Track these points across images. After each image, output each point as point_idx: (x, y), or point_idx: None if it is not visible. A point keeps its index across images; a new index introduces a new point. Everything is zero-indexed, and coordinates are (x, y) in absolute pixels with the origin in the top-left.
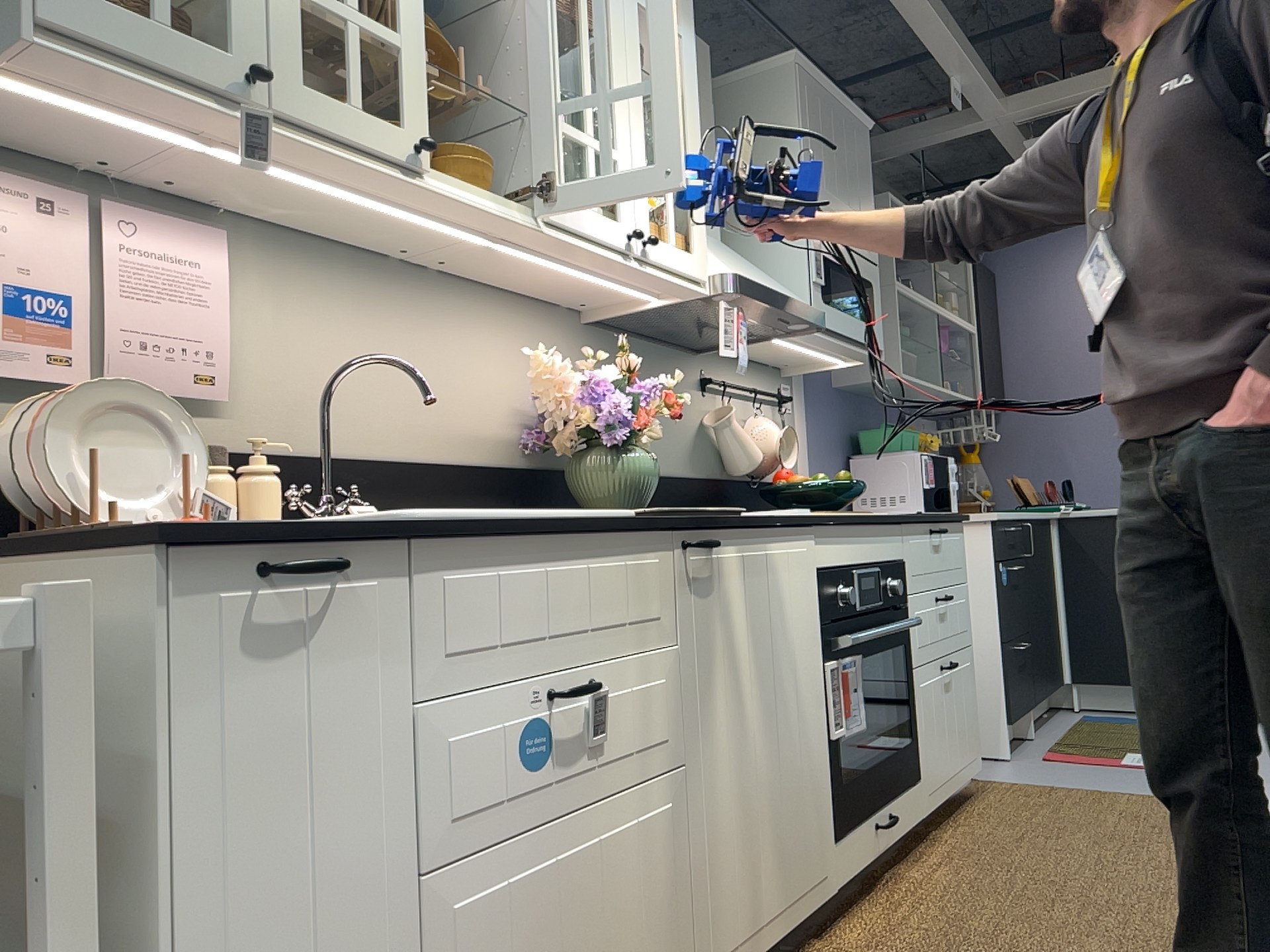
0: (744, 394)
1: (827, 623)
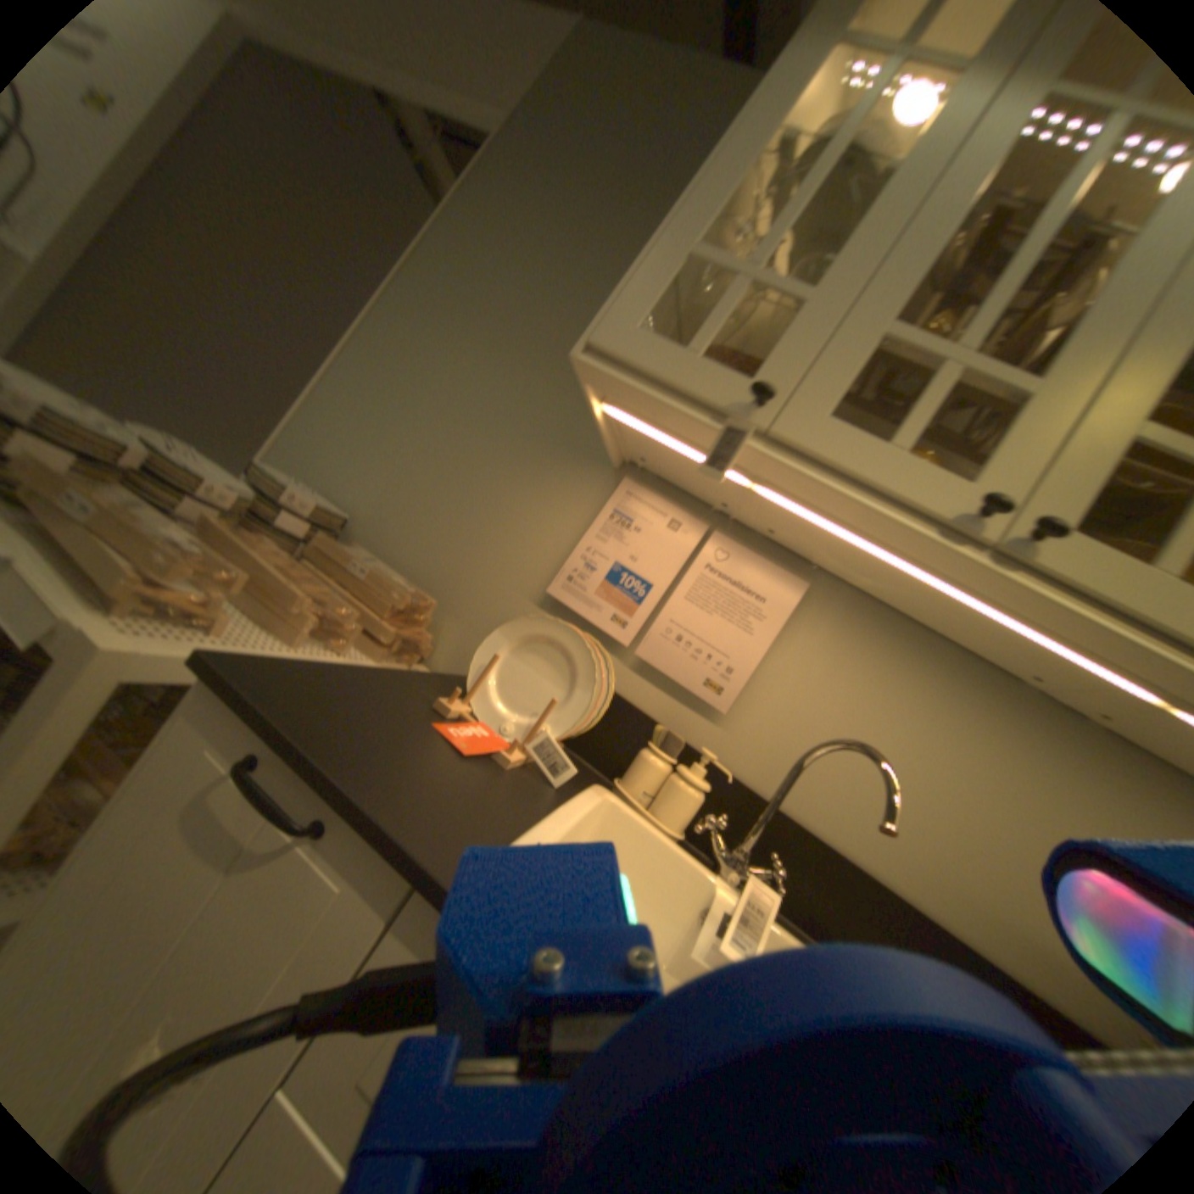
0: None
1: None
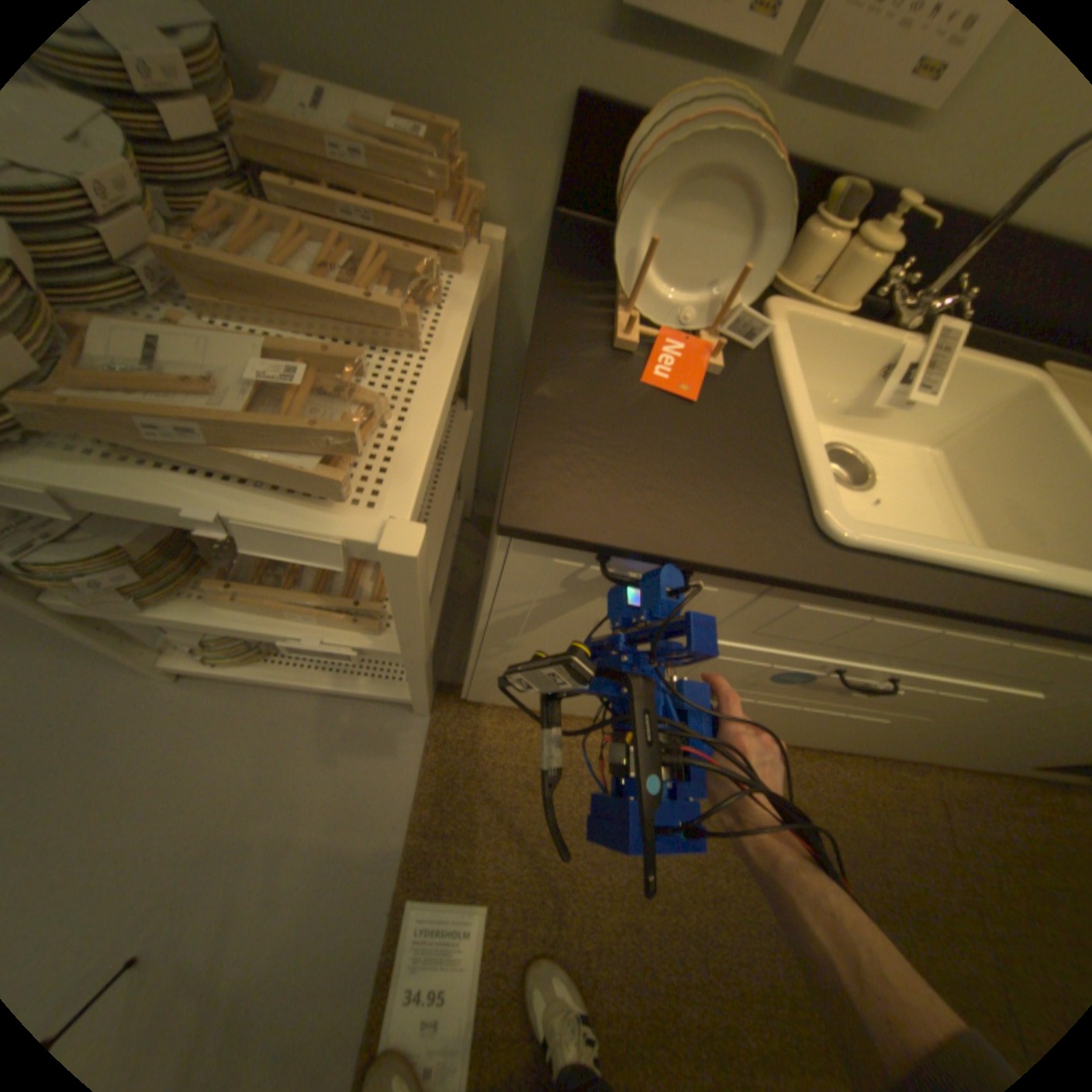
0: None
1: None
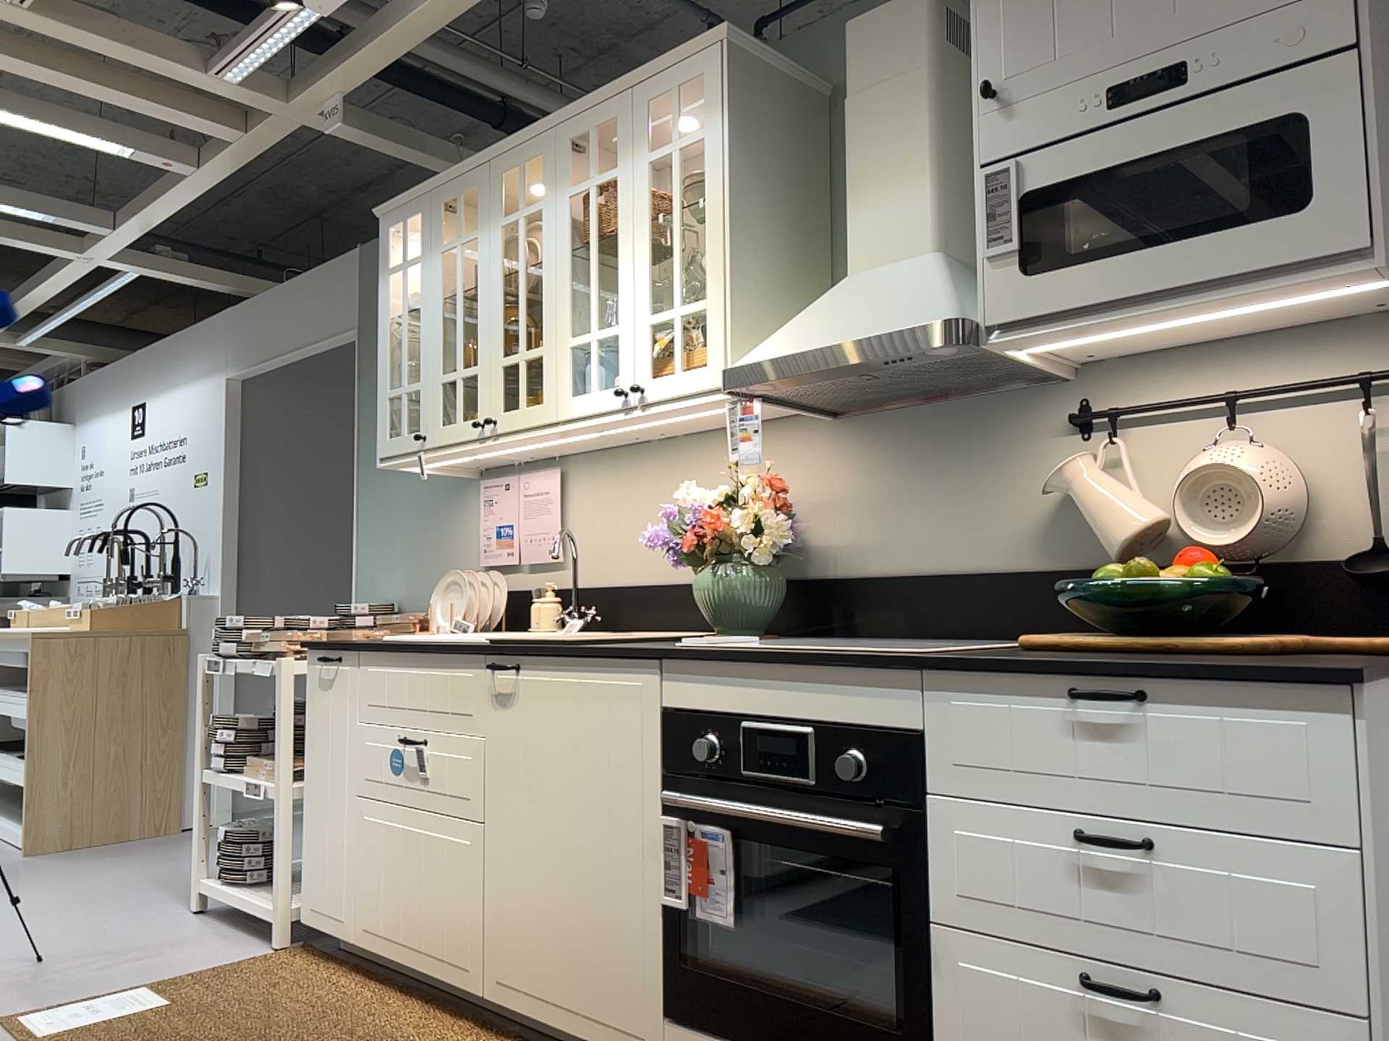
0: (1216, 406)
1: (674, 773)
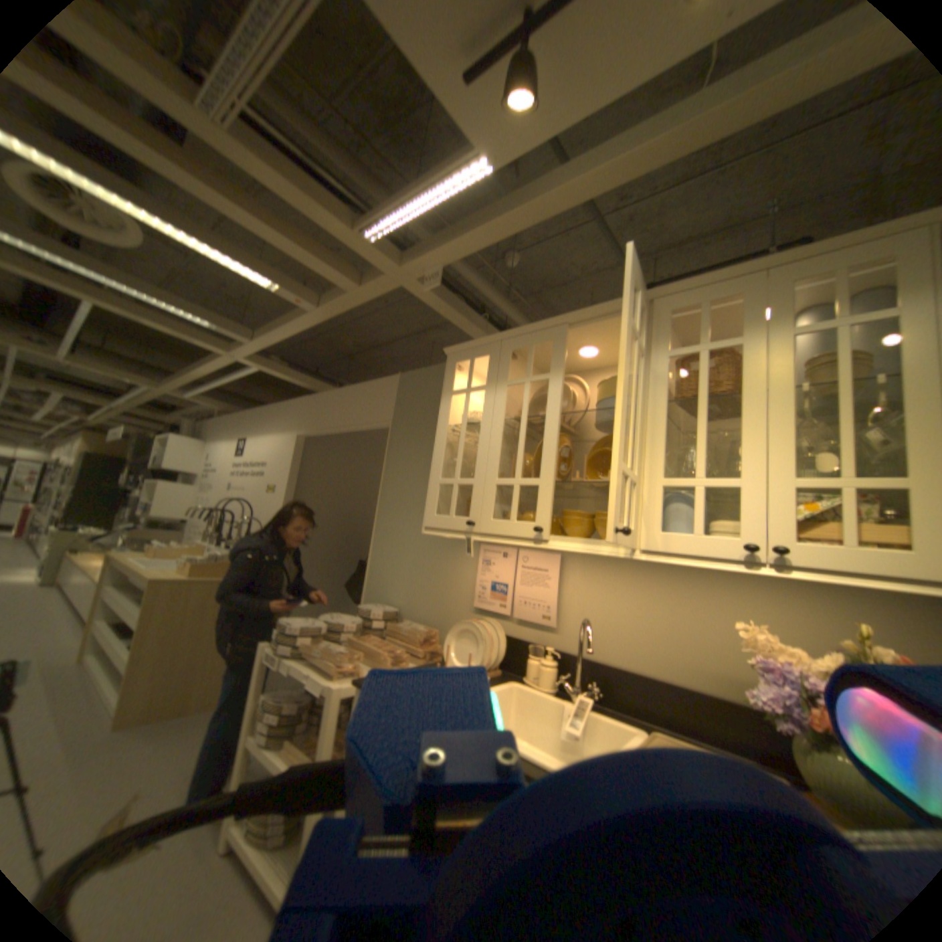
0: None
1: None
